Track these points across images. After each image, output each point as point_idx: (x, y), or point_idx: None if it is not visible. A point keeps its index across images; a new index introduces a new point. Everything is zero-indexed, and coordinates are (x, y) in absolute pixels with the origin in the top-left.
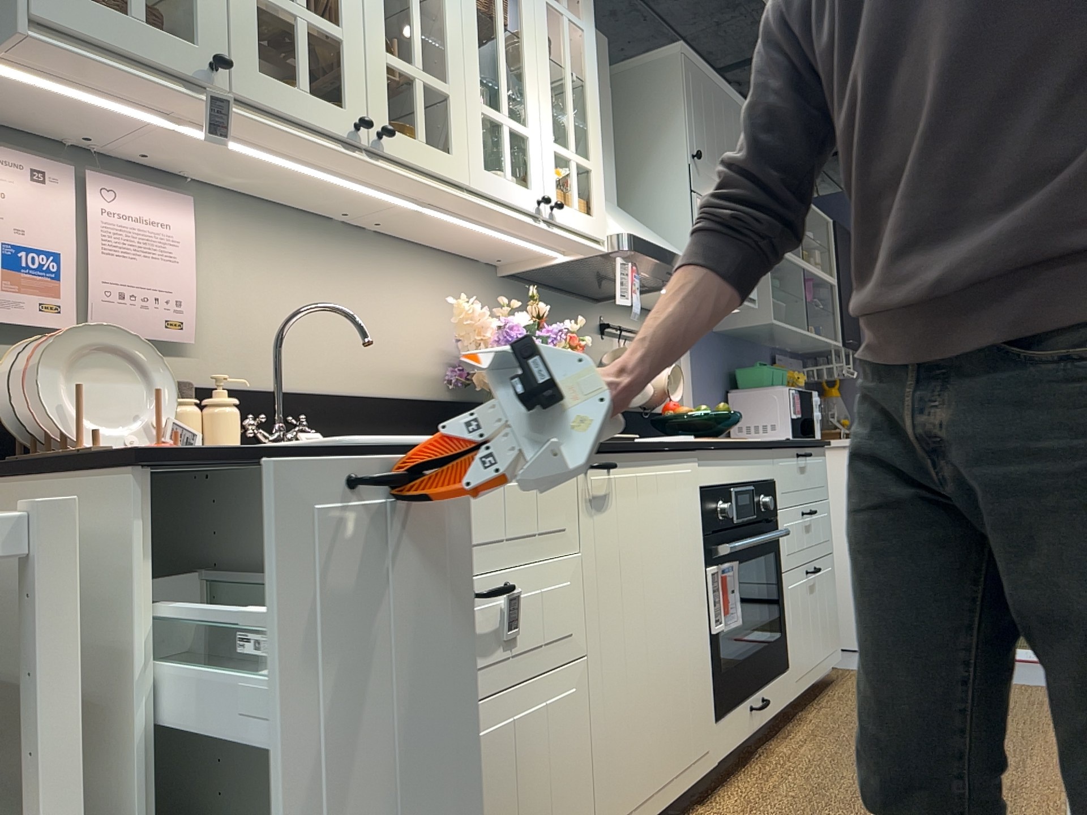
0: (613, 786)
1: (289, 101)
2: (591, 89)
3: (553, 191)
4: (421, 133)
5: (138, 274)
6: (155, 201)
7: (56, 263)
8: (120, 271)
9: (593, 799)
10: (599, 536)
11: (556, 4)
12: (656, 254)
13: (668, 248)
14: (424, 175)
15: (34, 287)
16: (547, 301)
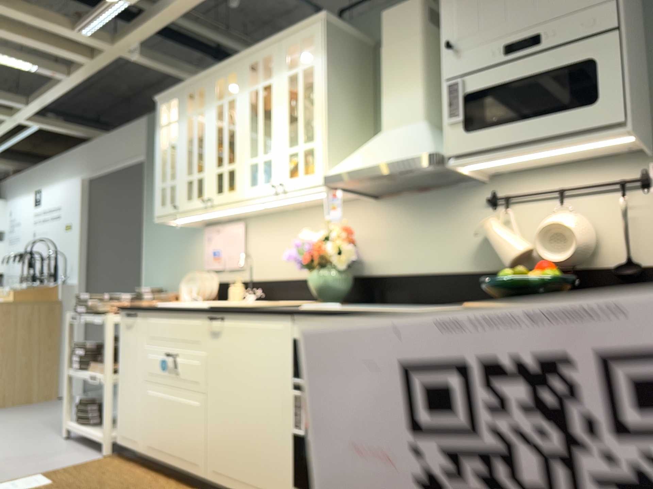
0: (213, 455)
1: (191, 205)
2: (315, 97)
3: (284, 176)
4: (224, 190)
5: (231, 250)
6: (235, 227)
7: (219, 252)
8: (228, 250)
9: (205, 452)
10: (214, 348)
11: (293, 71)
12: (348, 176)
13: (378, 160)
14: (229, 203)
15: (216, 259)
16: (417, 202)
